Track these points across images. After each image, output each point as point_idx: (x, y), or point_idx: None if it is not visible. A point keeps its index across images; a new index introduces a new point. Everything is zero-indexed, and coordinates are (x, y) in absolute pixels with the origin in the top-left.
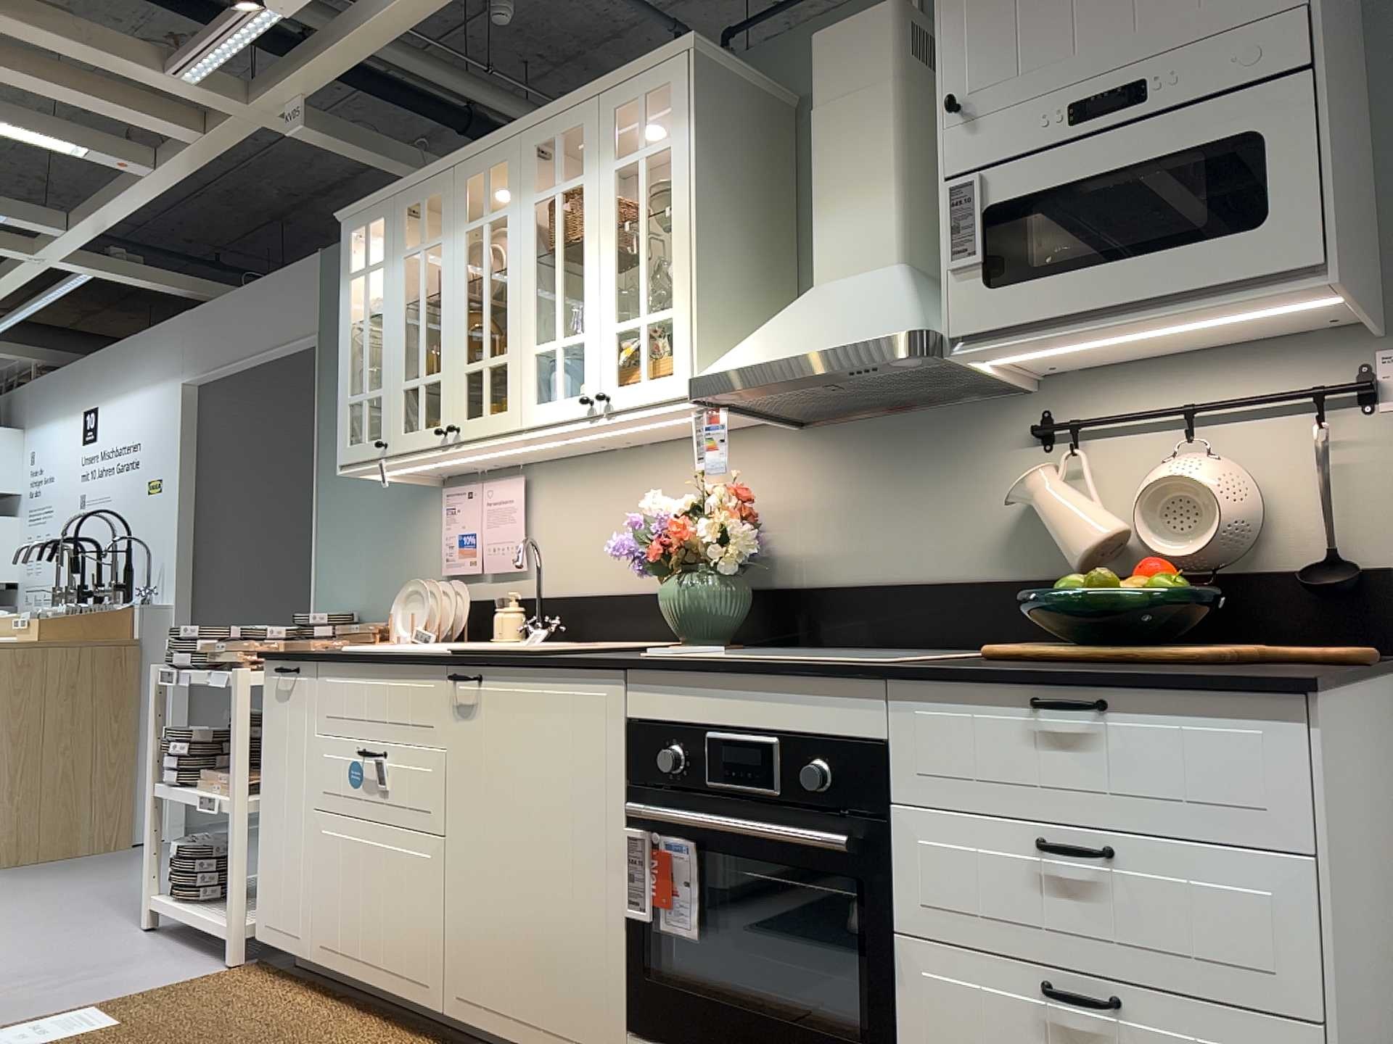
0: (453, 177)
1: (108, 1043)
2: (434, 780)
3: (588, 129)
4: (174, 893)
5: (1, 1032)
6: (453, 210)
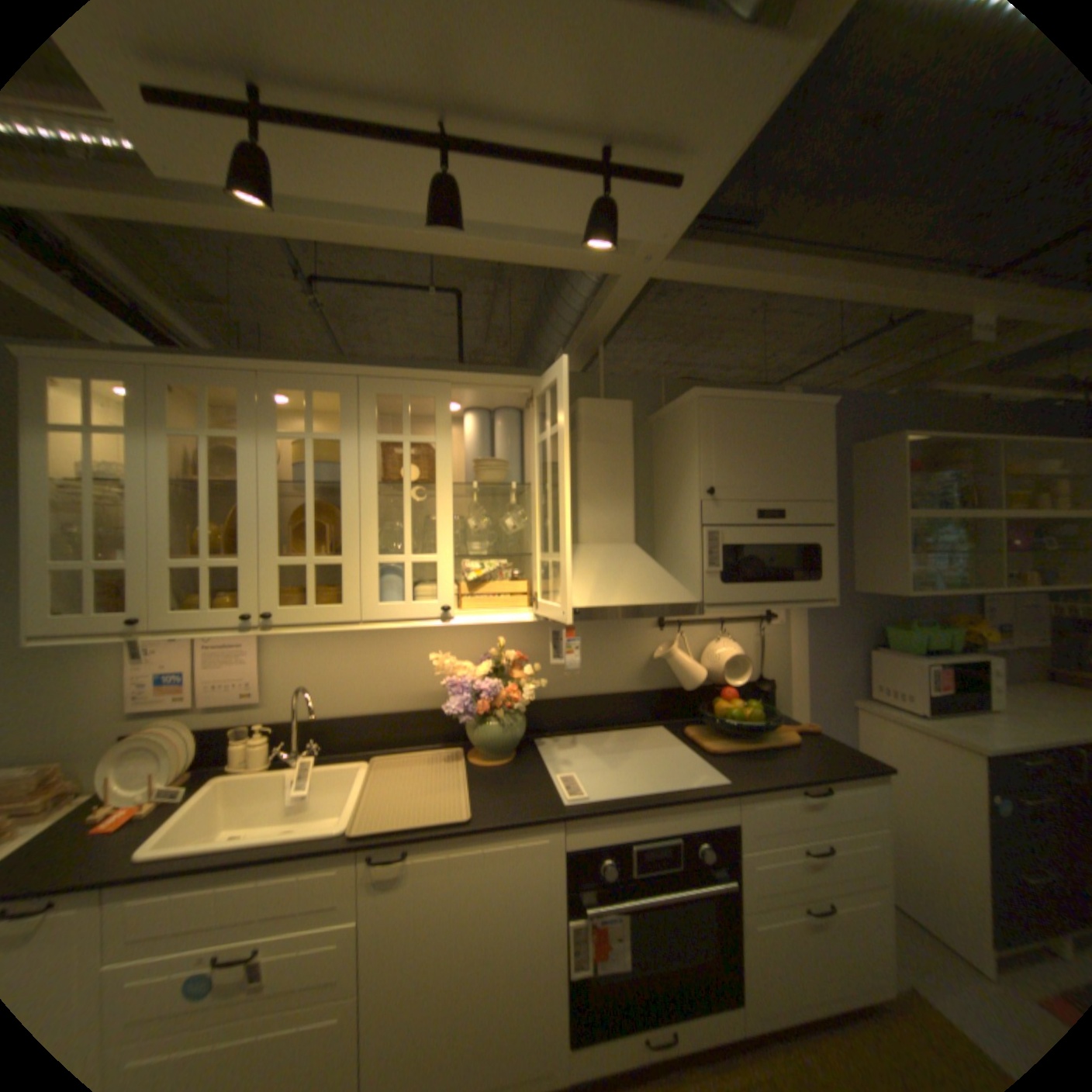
0: (255, 377)
1: None
2: (342, 953)
3: (441, 402)
4: None
5: None
6: (256, 409)
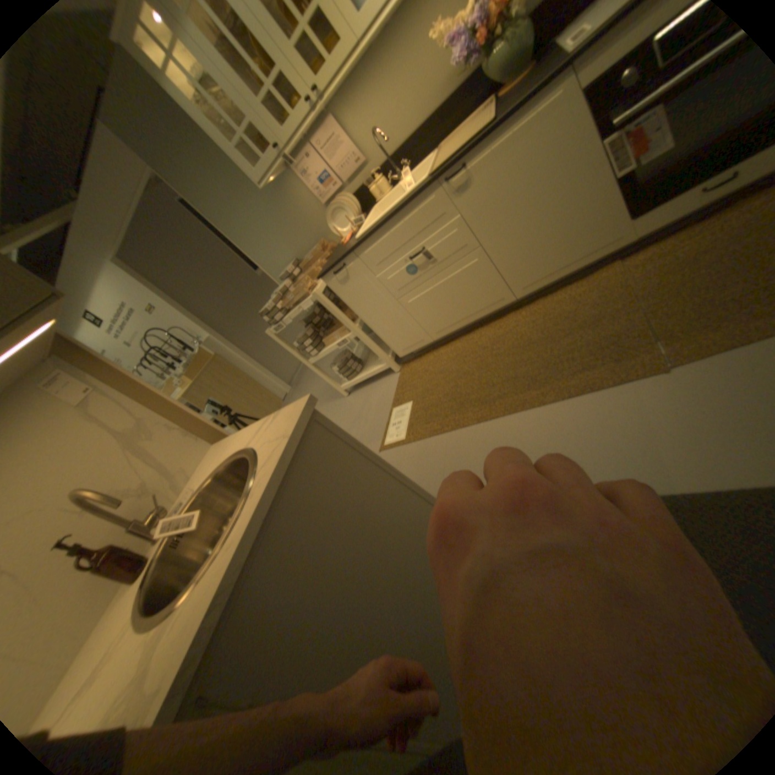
0: None
1: (425, 403)
2: (463, 229)
3: None
4: (345, 381)
5: (387, 432)
6: None
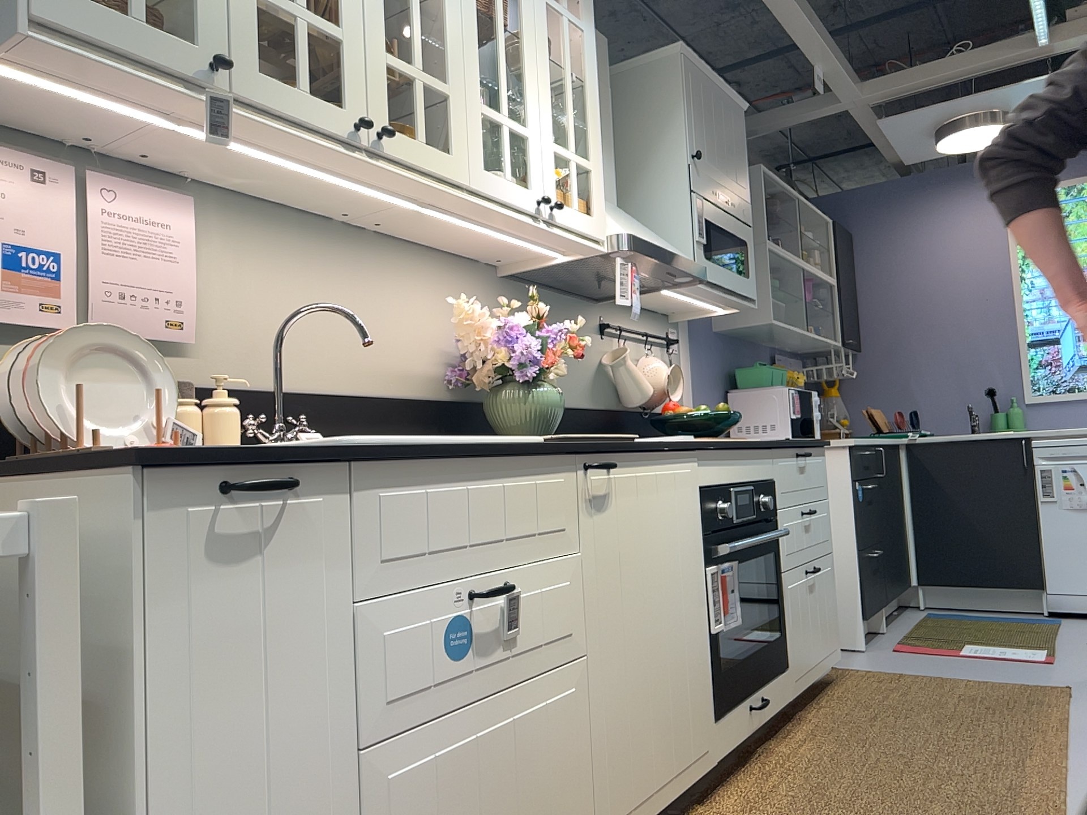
0: None
1: None
2: (574, 593)
3: None
4: None
5: None
6: None
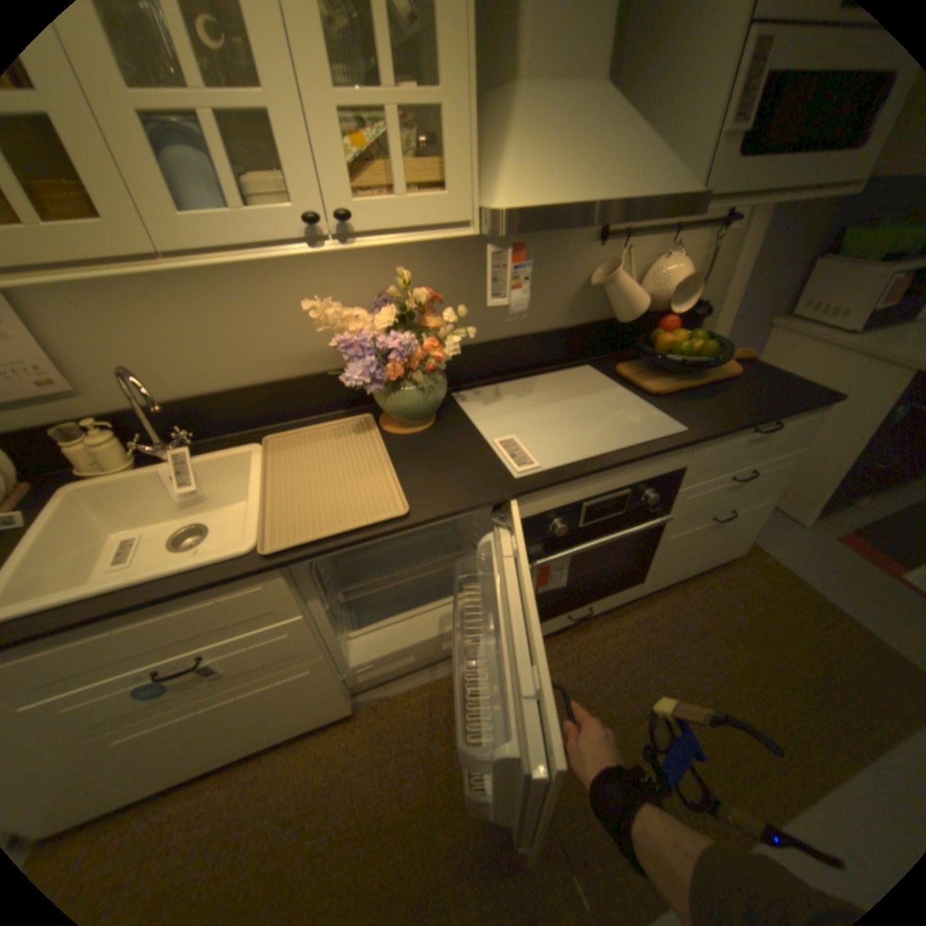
0: None
1: None
2: (297, 637)
3: None
4: None
5: None
6: None
